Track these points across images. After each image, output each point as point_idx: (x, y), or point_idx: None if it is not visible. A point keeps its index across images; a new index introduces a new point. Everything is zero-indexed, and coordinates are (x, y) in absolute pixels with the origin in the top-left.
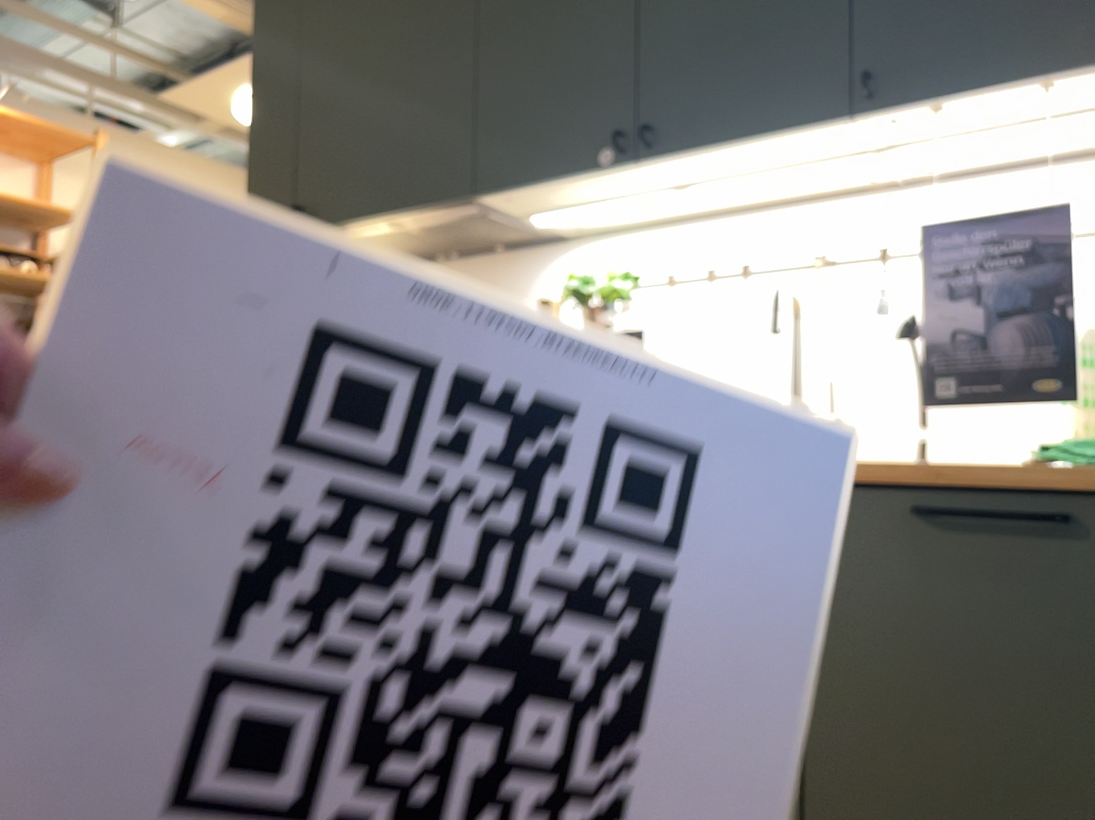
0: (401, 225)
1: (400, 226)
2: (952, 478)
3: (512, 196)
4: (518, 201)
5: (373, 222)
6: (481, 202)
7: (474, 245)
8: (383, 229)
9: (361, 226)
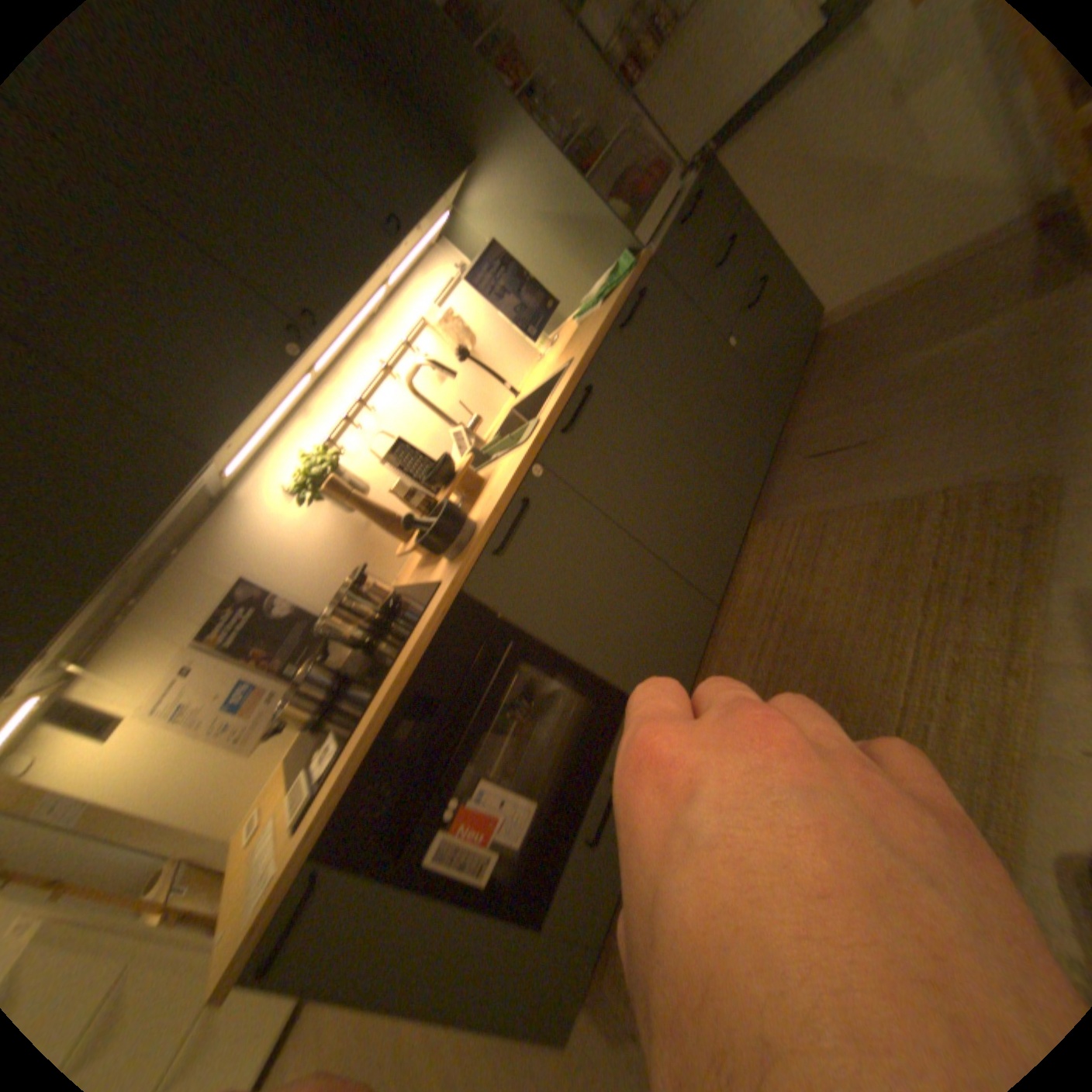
0: (124, 566)
1: (119, 572)
2: (617, 304)
3: (230, 436)
4: (229, 443)
5: (102, 582)
6: (204, 466)
7: (151, 564)
8: (103, 591)
9: (86, 601)
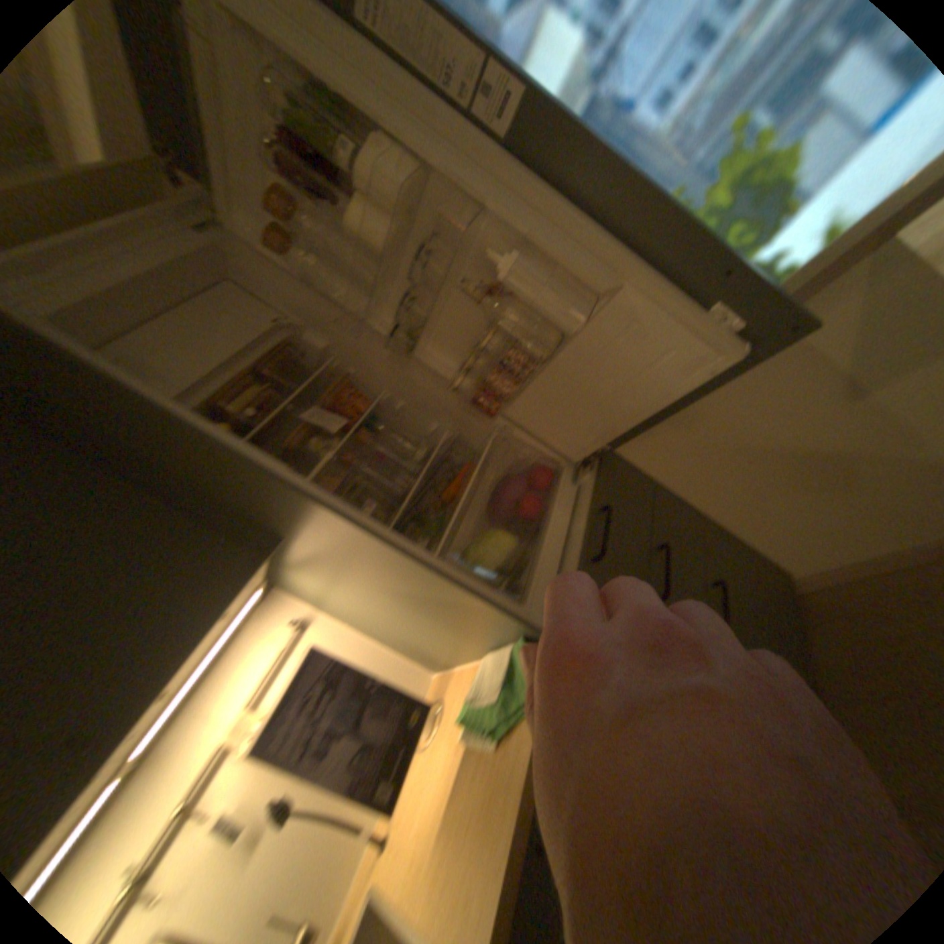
0: None
1: None
2: (530, 805)
3: None
4: None
5: None
6: None
7: None
8: None
9: None
